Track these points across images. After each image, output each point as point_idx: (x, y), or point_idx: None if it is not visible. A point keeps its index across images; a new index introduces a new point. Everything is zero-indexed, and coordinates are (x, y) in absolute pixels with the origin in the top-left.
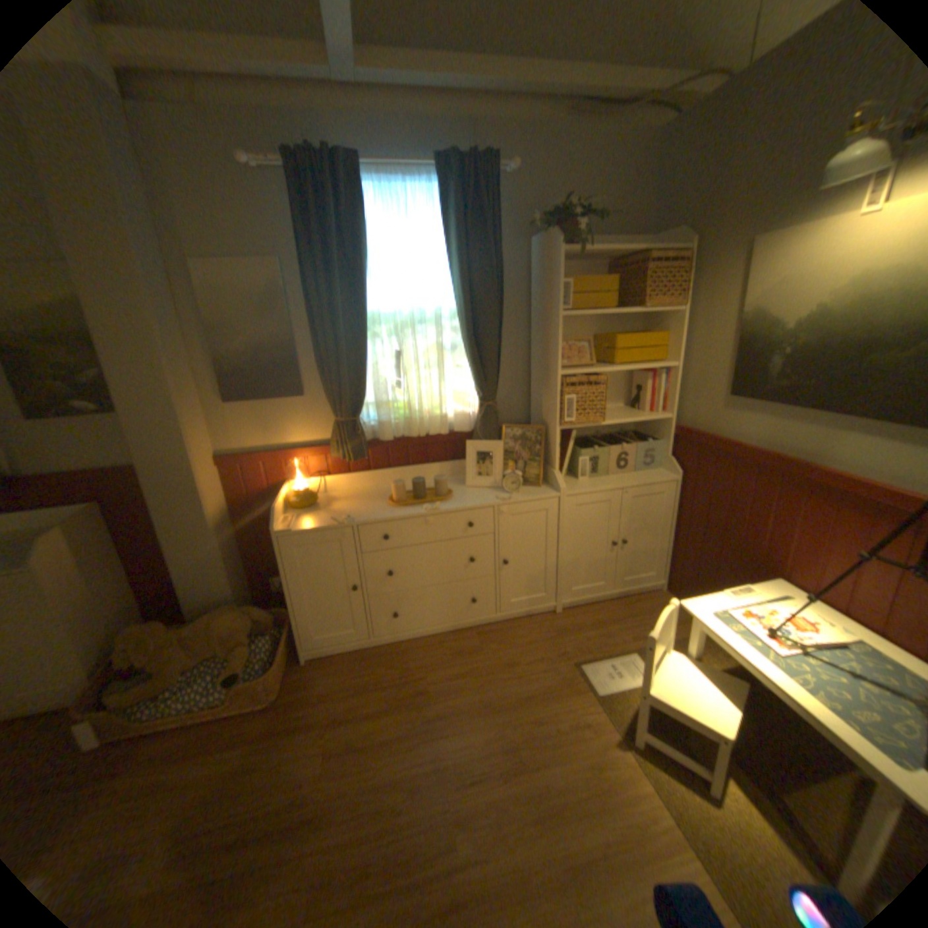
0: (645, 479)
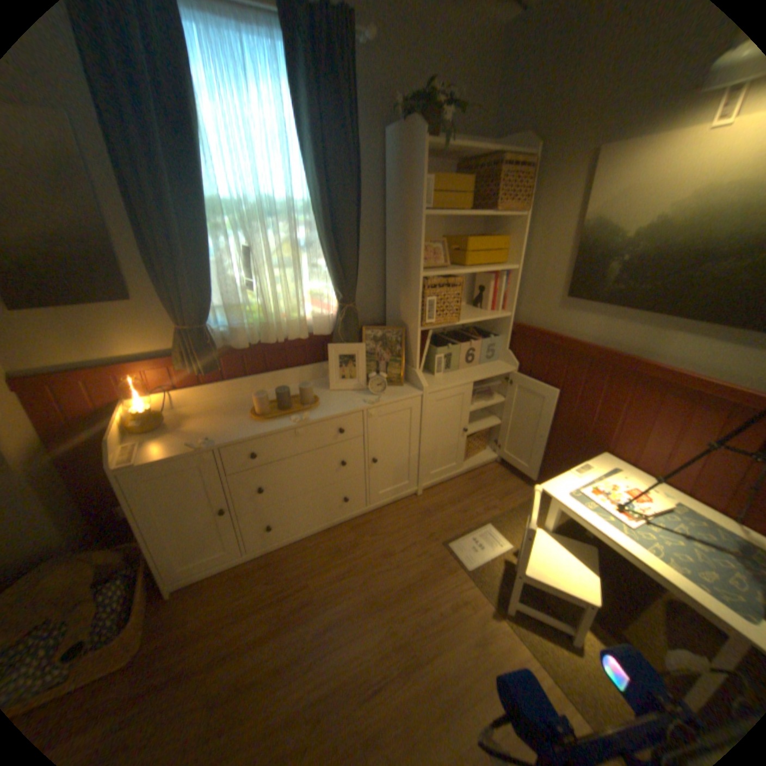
0: (490, 372)
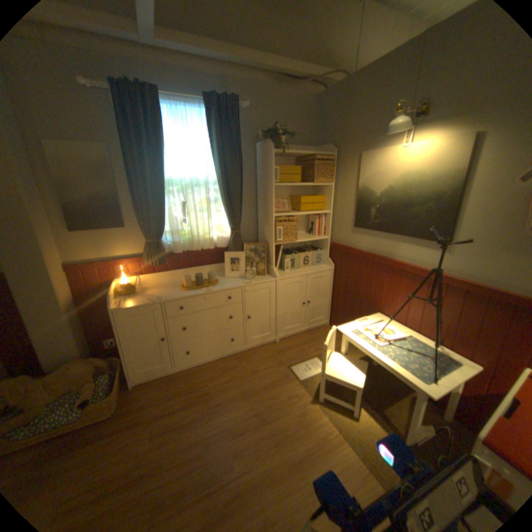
0: (317, 270)
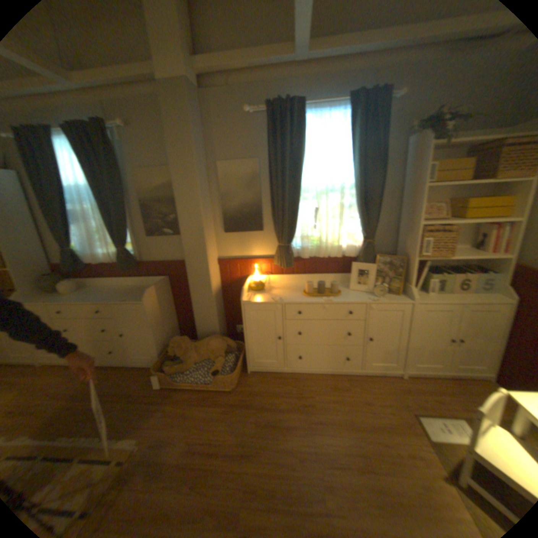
0: (485, 300)
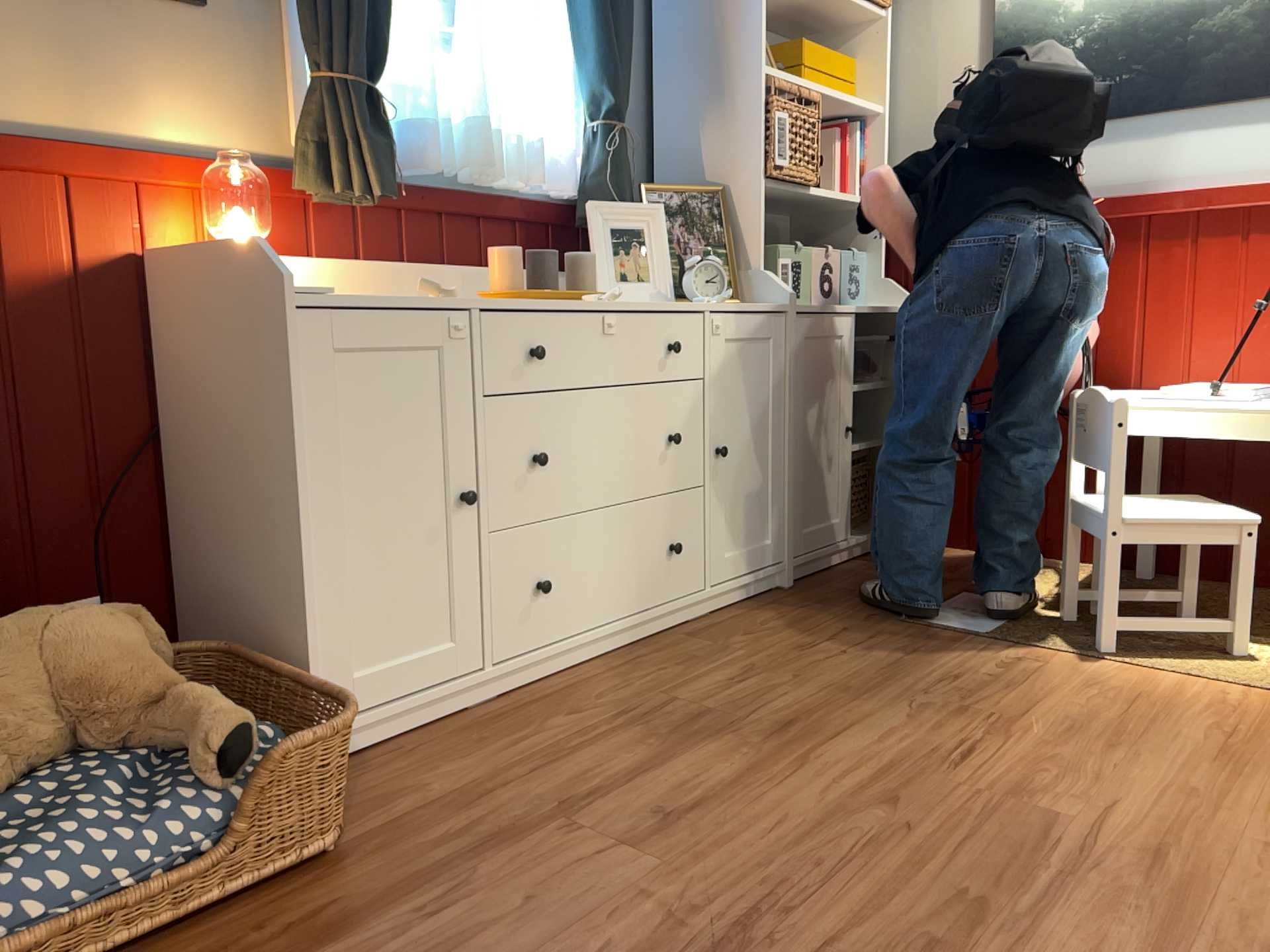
0: (871, 307)
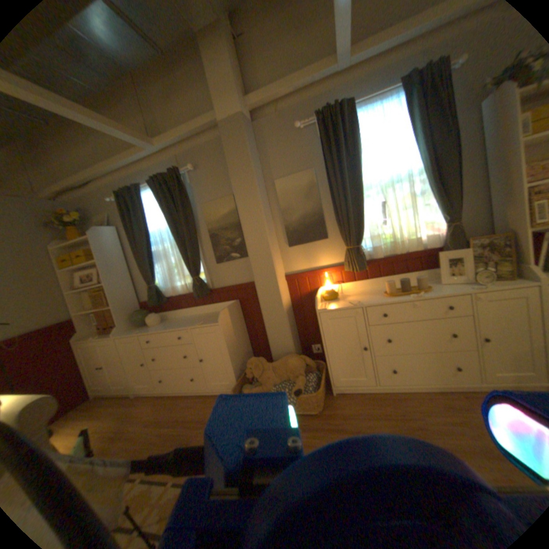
0: None
